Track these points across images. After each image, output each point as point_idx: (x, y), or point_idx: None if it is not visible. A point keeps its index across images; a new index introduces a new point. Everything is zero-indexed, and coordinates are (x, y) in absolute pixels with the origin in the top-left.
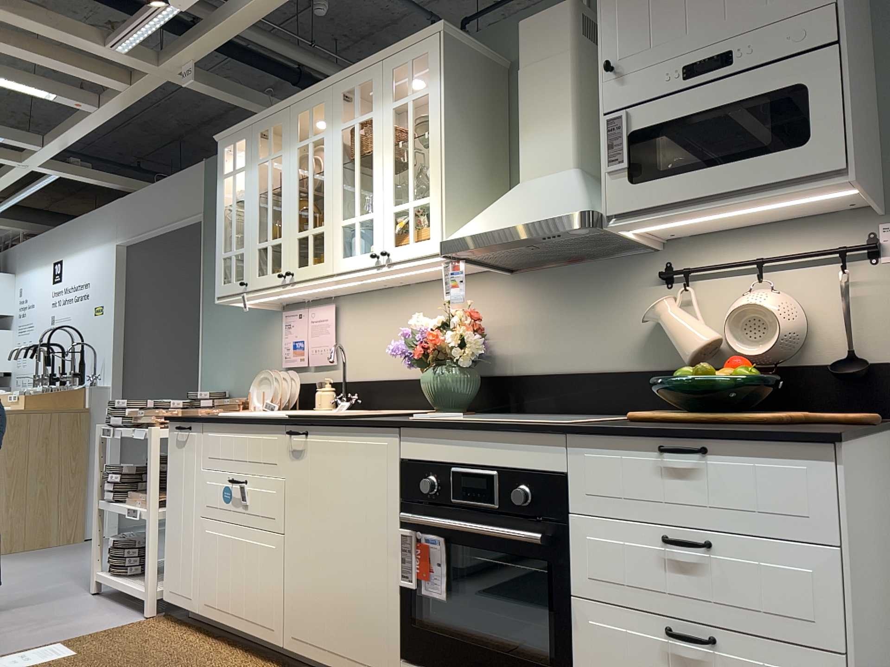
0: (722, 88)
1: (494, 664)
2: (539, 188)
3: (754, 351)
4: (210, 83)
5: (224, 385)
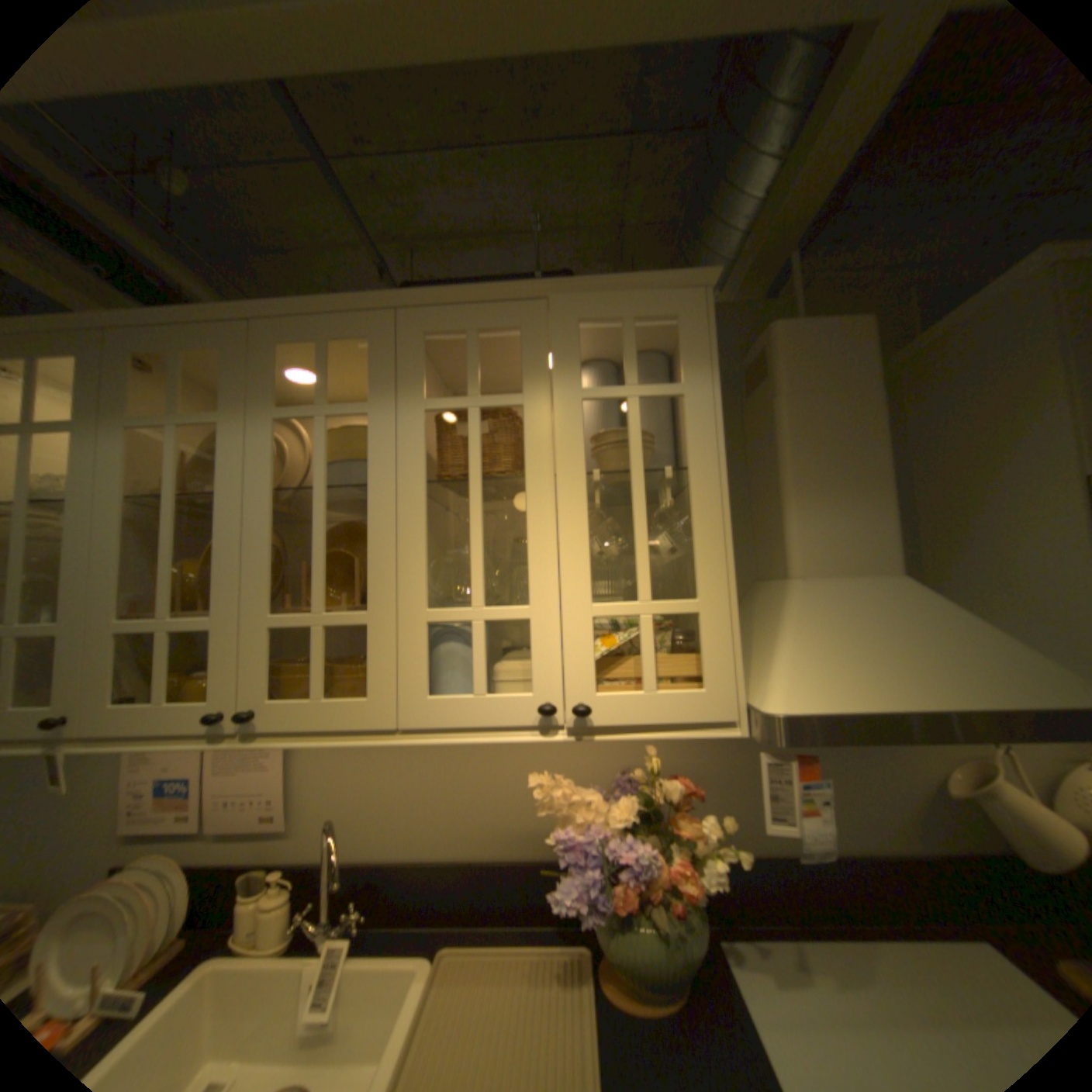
0: None
1: None
2: (885, 607)
3: None
4: None
5: None
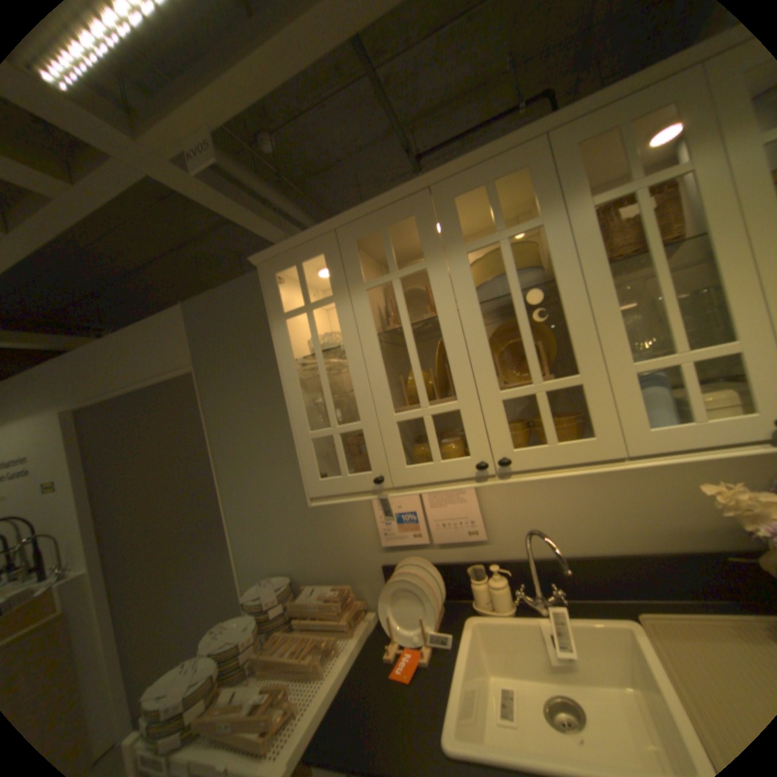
0: None
1: None
2: None
3: None
4: (211, 180)
5: (277, 568)
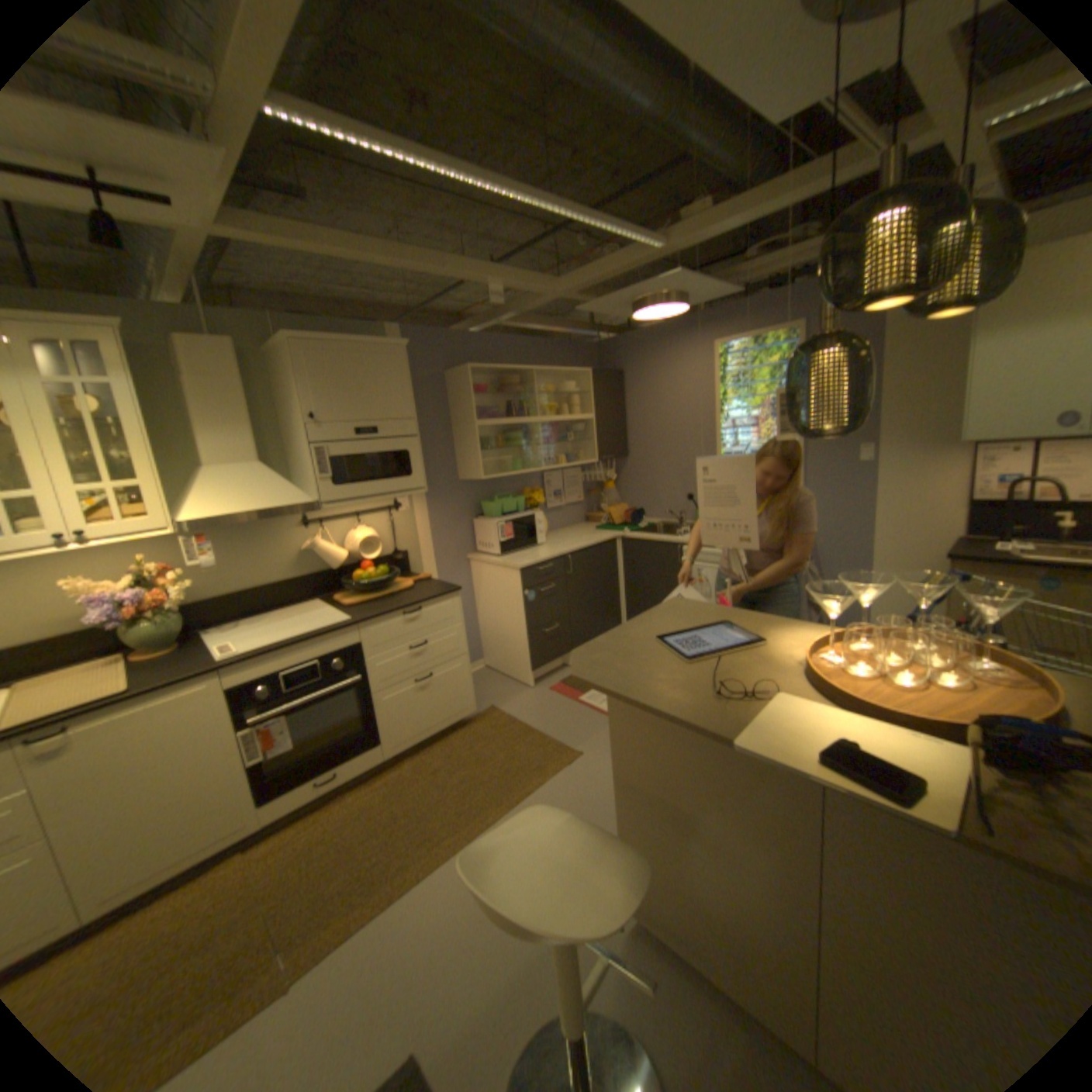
0: (377, 444)
1: (332, 755)
2: (244, 476)
3: (373, 557)
4: None
5: None
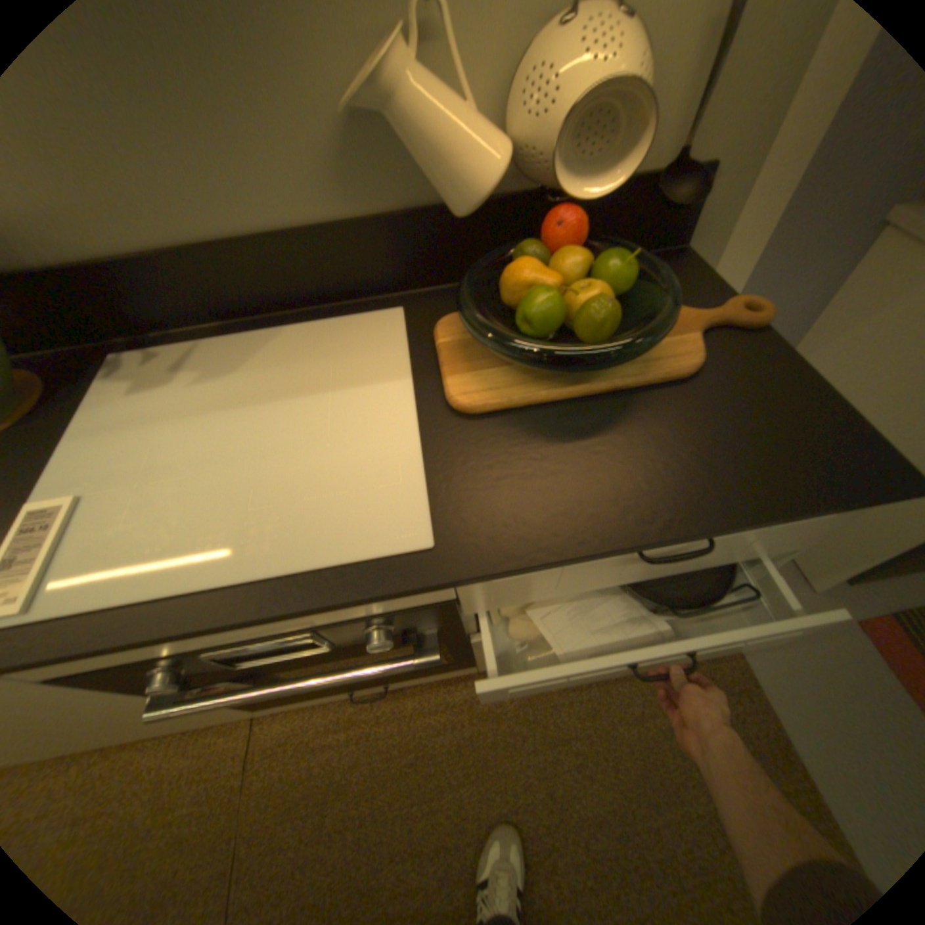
0: None
1: None
2: None
3: (595, 189)
4: None
5: None
